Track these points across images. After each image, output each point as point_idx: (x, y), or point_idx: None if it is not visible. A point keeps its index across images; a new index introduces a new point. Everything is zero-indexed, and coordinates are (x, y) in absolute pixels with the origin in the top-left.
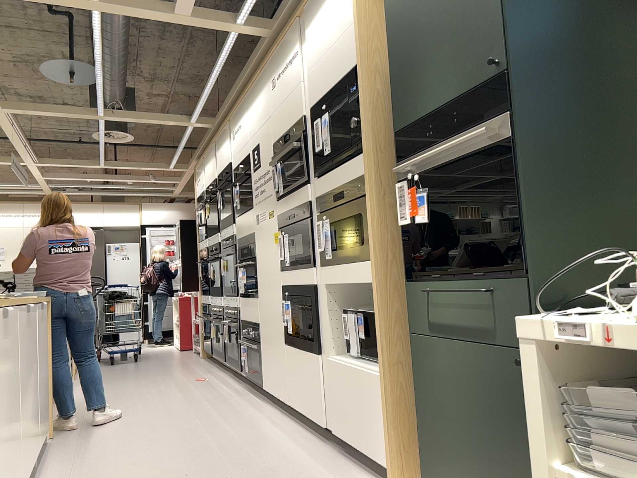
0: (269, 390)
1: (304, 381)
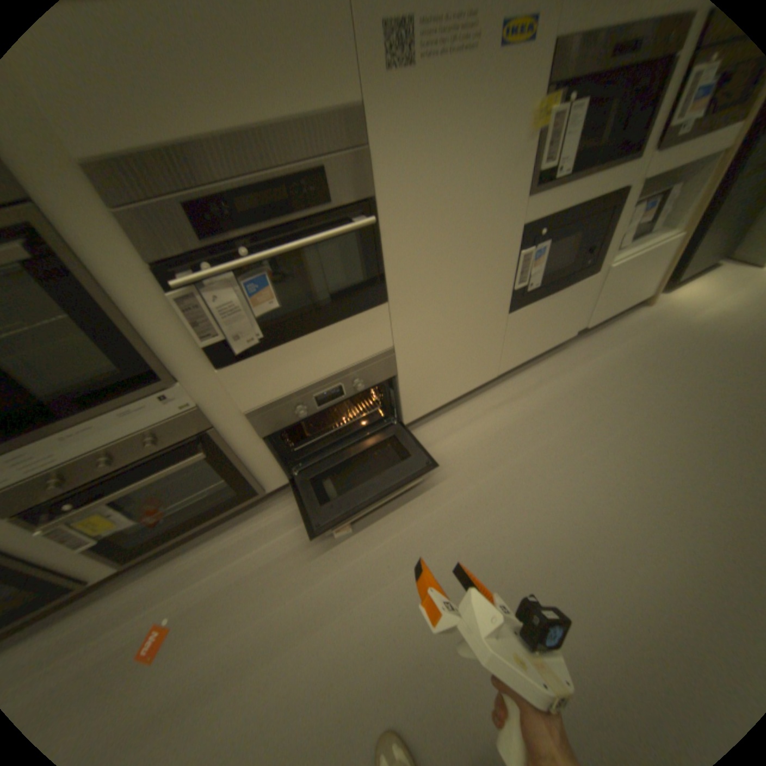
0: (430, 409)
1: (549, 324)
